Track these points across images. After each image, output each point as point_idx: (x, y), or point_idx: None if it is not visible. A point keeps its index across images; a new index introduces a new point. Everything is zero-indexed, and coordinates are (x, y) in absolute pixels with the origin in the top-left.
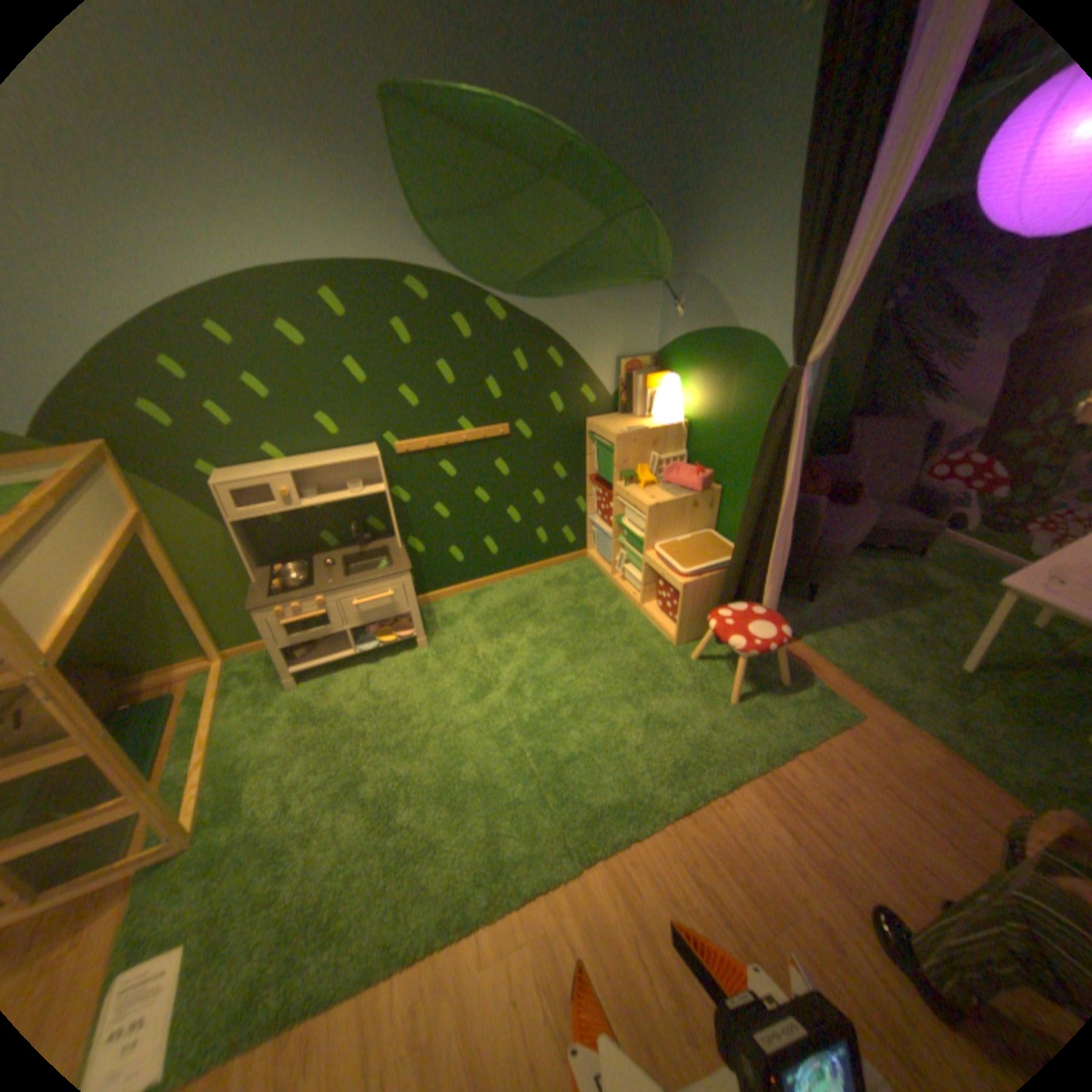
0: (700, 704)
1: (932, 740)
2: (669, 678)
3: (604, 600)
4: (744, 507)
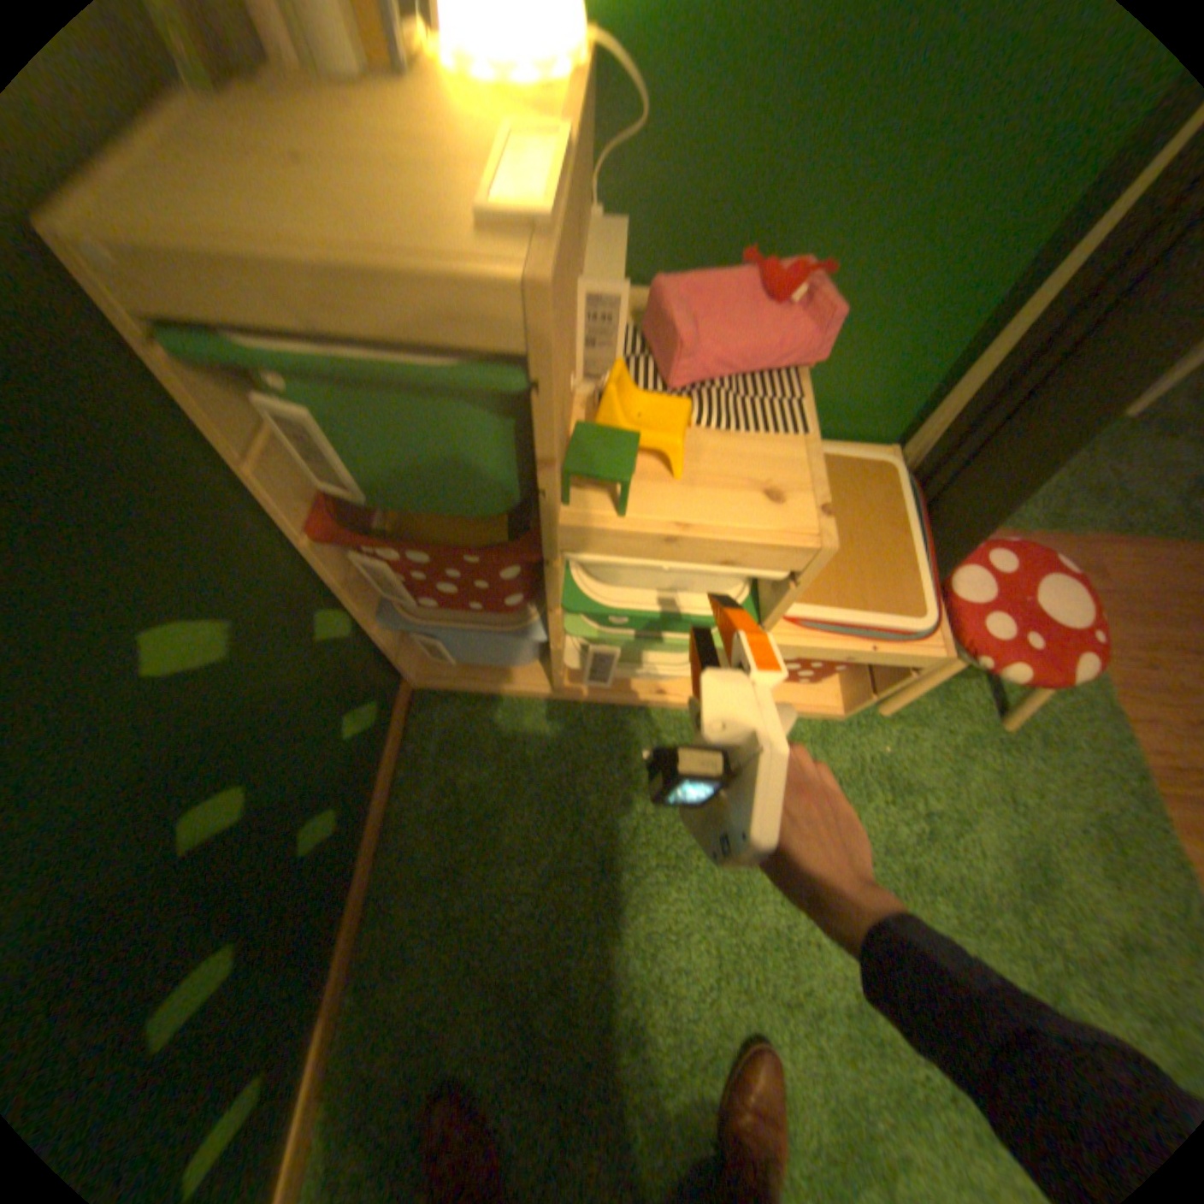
0: (1001, 782)
1: (1103, 536)
2: (922, 791)
3: (618, 759)
4: (879, 333)
